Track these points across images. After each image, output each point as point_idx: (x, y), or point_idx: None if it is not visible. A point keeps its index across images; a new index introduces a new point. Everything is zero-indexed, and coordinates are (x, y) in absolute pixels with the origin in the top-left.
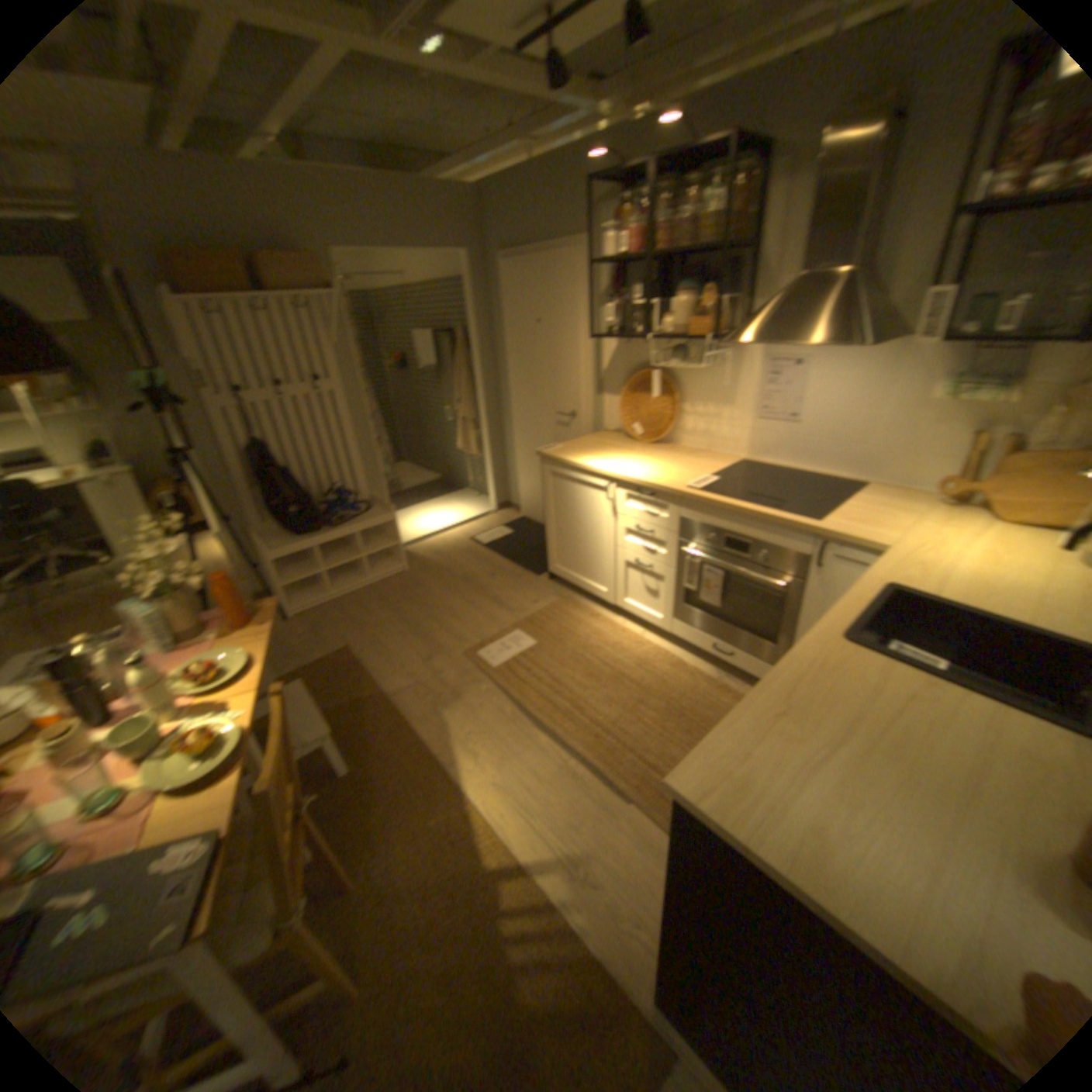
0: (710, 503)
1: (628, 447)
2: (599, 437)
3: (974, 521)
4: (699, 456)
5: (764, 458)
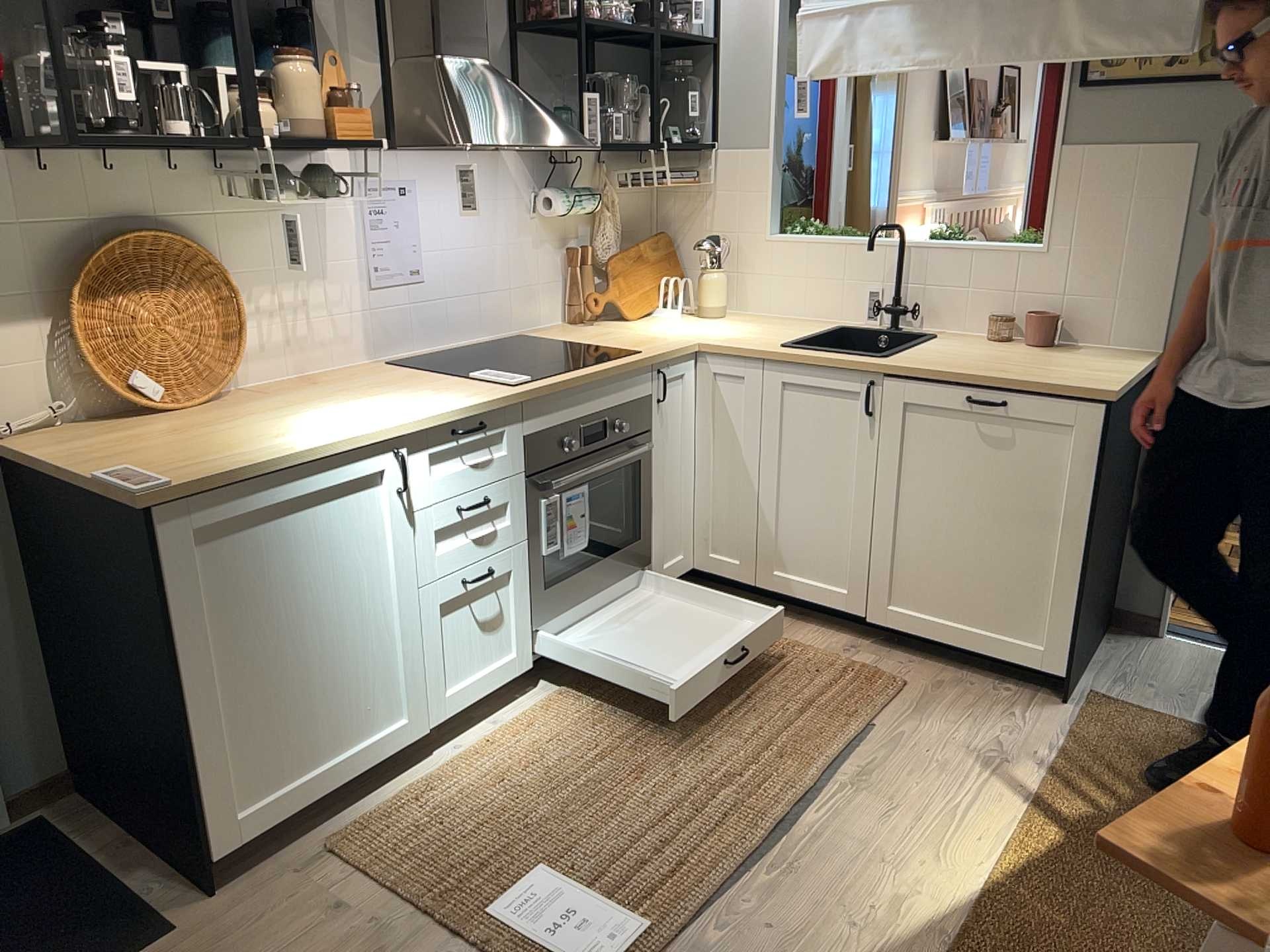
0: (568, 384)
1: (216, 417)
2: (72, 441)
3: (628, 324)
4: (337, 380)
5: (395, 353)
